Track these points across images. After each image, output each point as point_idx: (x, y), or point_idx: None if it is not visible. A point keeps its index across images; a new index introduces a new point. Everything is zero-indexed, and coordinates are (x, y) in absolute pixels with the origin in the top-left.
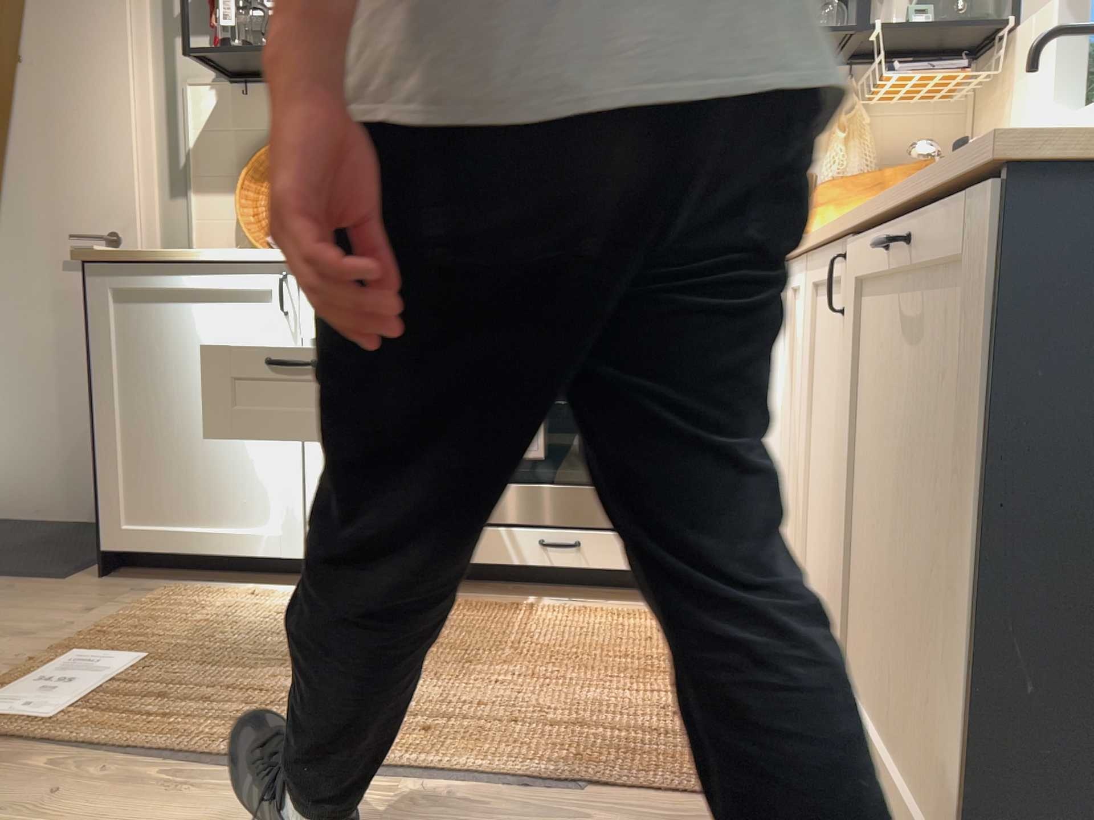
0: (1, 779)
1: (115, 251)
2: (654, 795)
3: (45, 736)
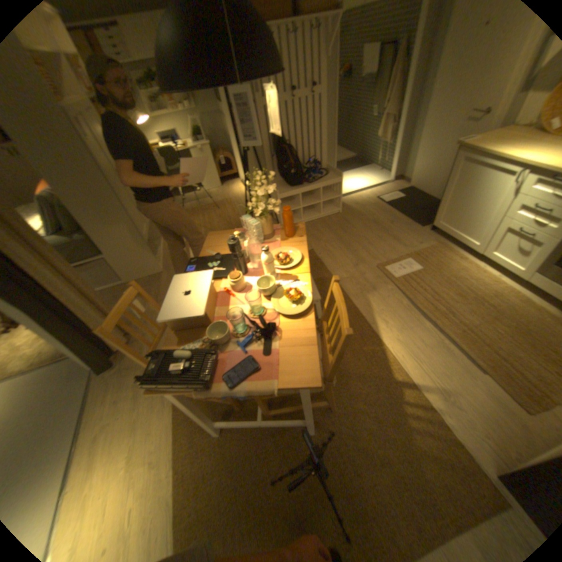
0: (384, 285)
1: (471, 142)
2: (499, 387)
3: (394, 280)
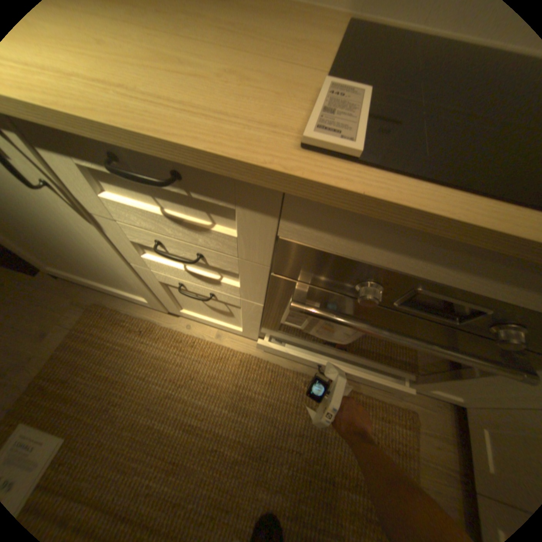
0: None
1: None
2: None
3: None
